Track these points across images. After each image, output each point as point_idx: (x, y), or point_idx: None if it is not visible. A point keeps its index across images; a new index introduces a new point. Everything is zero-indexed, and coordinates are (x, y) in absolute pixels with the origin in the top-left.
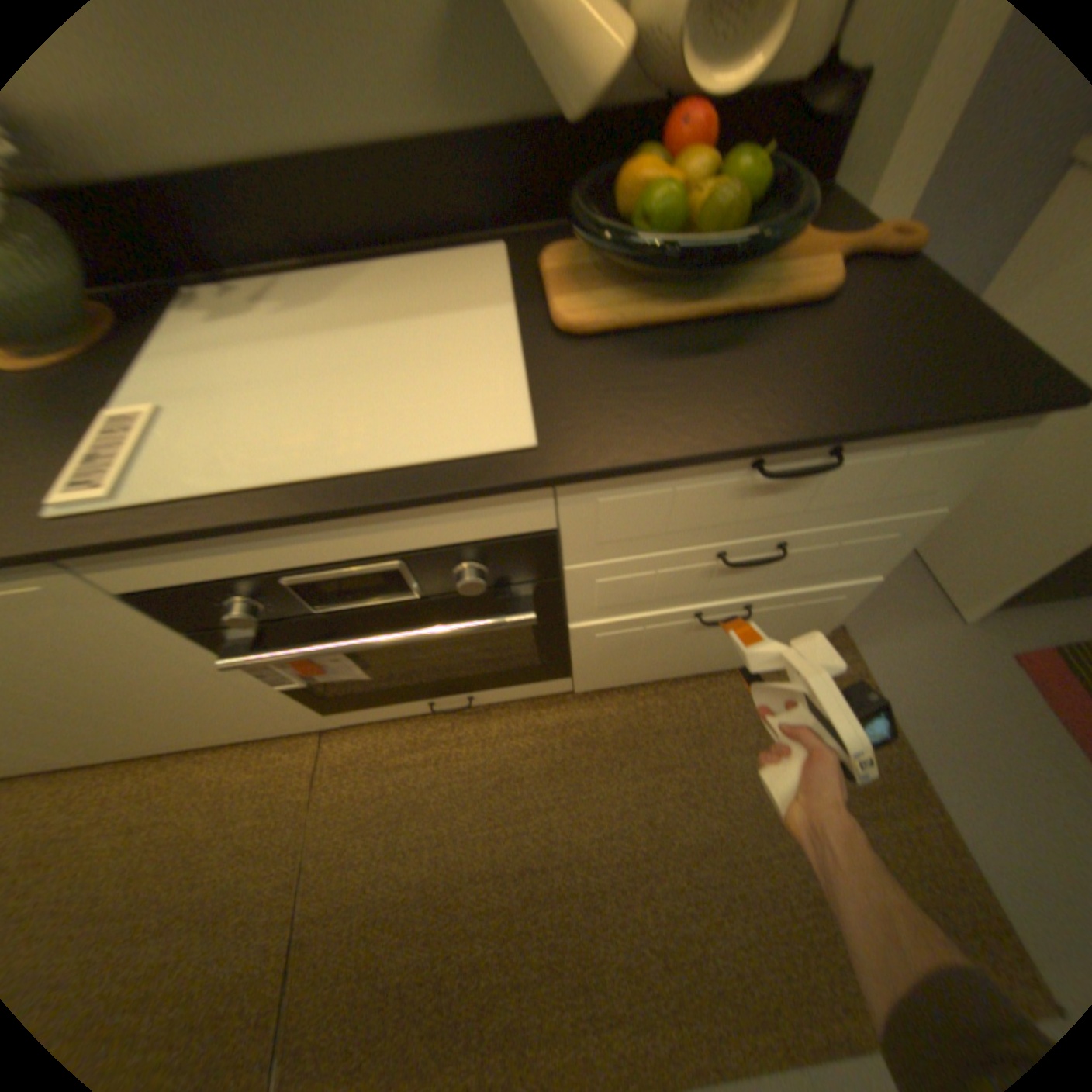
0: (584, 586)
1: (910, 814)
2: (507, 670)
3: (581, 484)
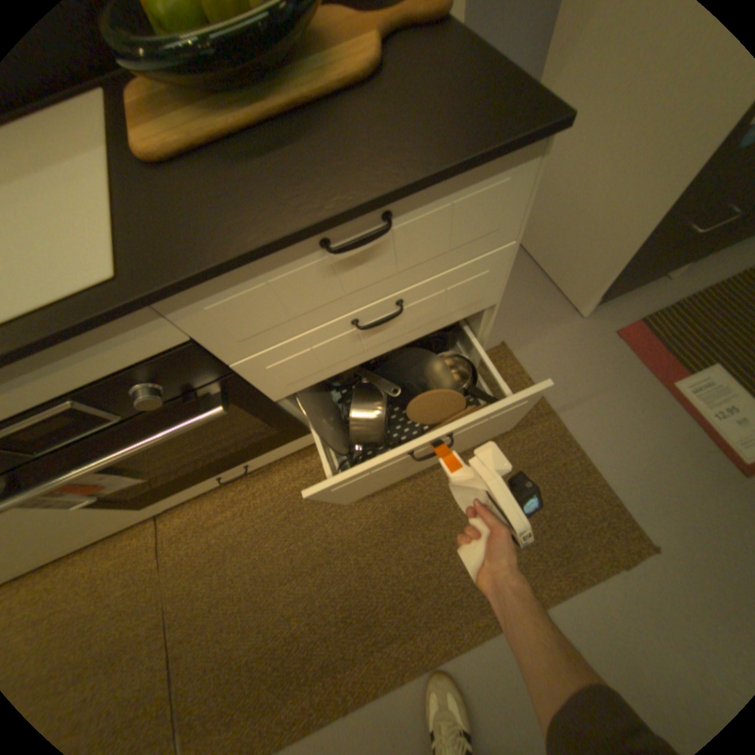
0: (261, 374)
1: (558, 457)
2: (256, 443)
3: (177, 300)
